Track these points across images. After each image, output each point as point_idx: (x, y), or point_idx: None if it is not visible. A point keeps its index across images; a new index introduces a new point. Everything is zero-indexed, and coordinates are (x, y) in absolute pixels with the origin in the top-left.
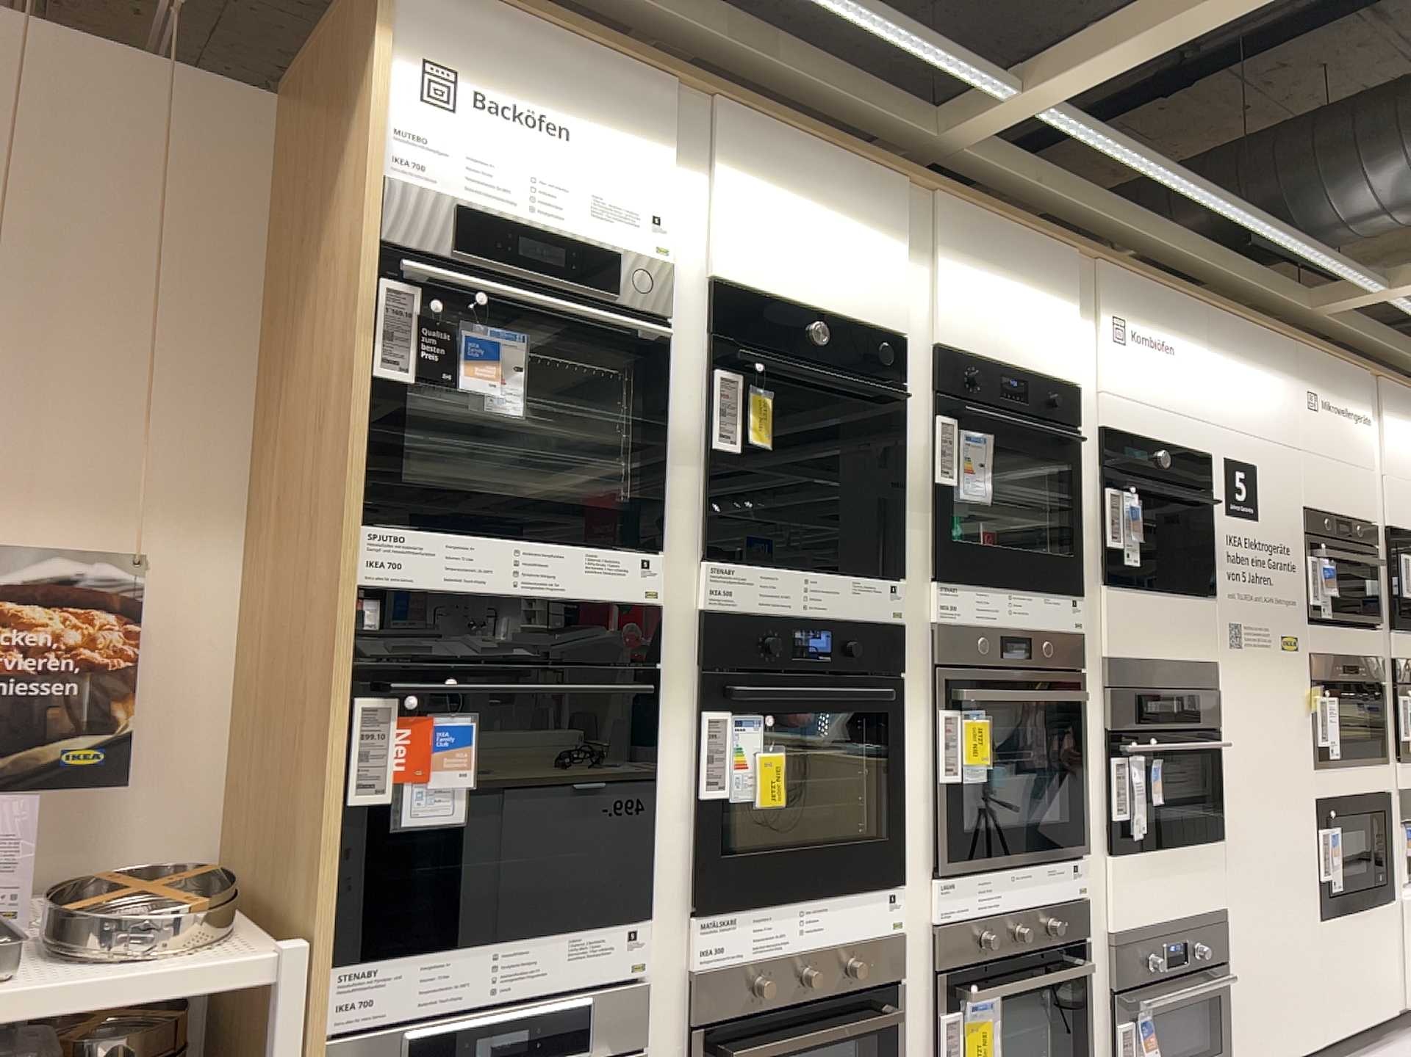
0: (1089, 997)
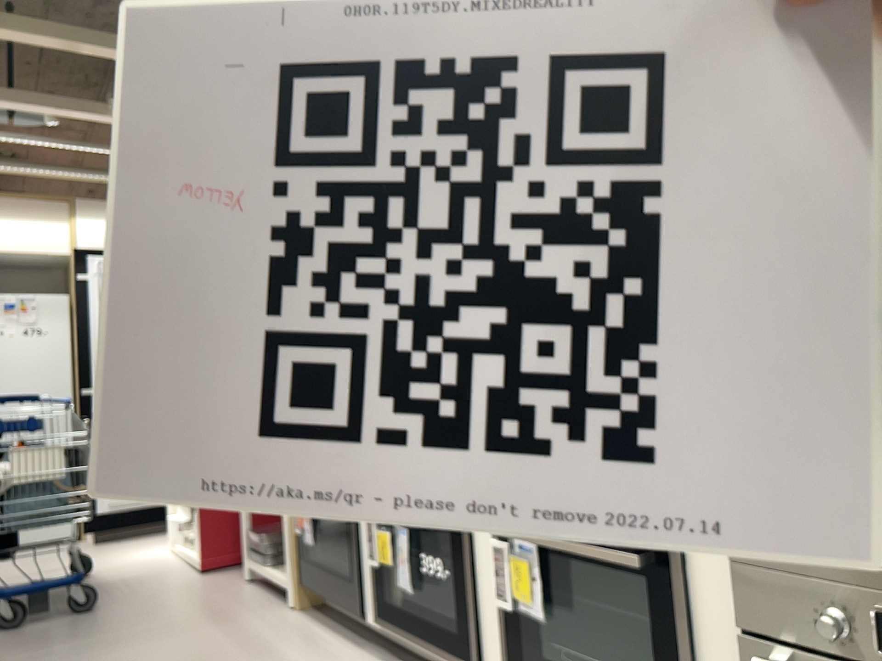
0: (675, 612)
